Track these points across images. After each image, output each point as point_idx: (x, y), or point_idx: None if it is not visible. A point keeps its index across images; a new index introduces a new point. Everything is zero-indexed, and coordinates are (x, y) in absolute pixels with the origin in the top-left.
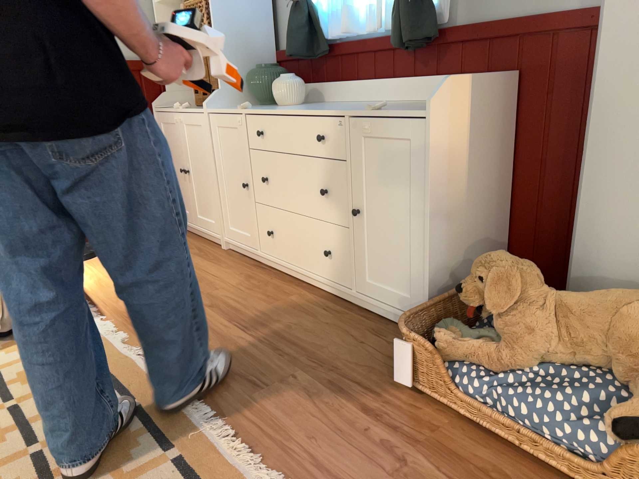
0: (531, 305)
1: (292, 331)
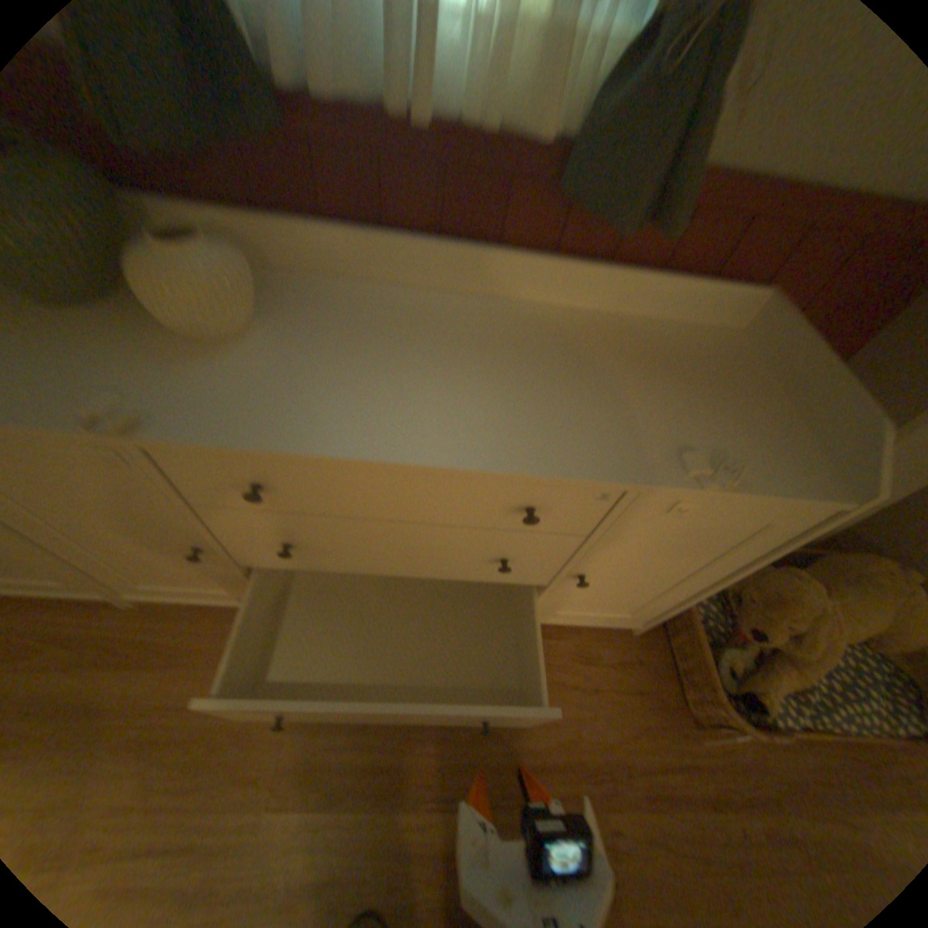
0: (825, 624)
1: (514, 742)
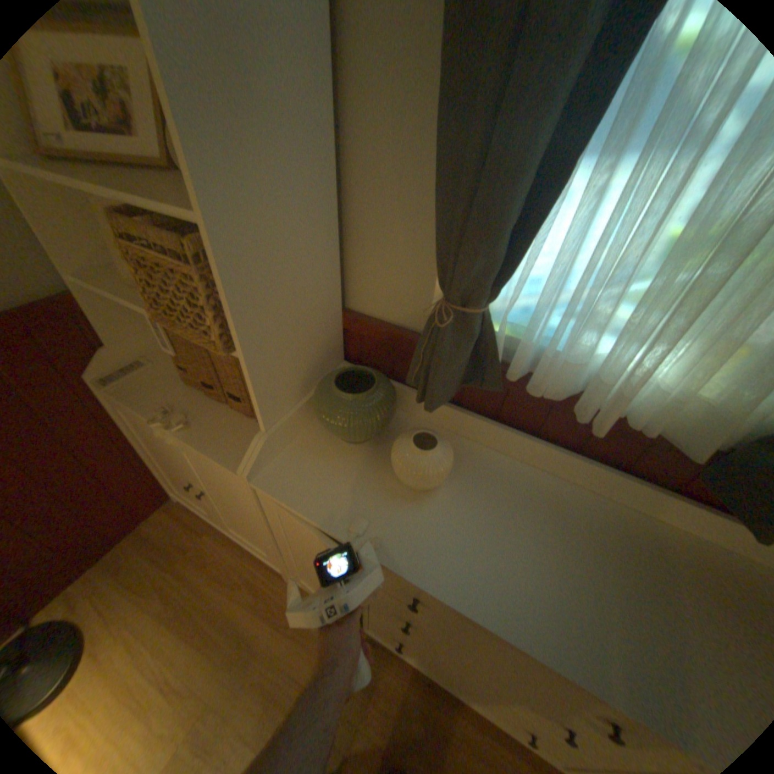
0: None
1: None
